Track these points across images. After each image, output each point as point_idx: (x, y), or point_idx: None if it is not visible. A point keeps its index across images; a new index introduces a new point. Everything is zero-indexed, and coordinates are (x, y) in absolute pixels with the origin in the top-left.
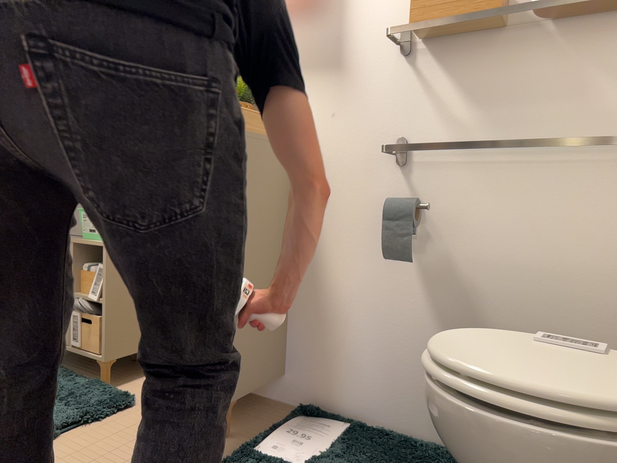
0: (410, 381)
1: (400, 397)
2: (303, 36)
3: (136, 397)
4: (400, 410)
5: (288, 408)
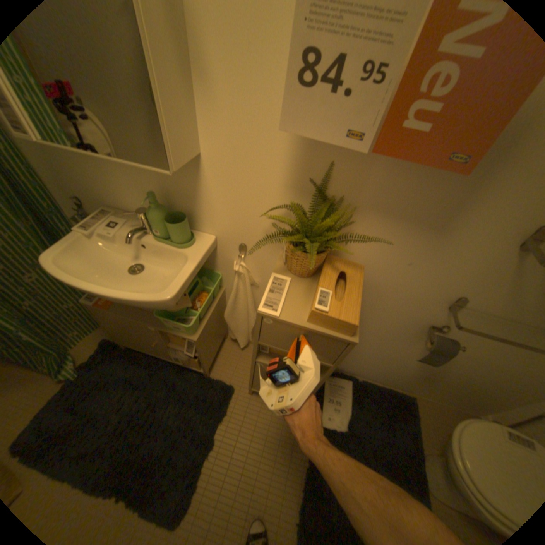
0: (390, 373)
1: (381, 375)
2: (417, 183)
3: (231, 380)
4: (378, 377)
5: None
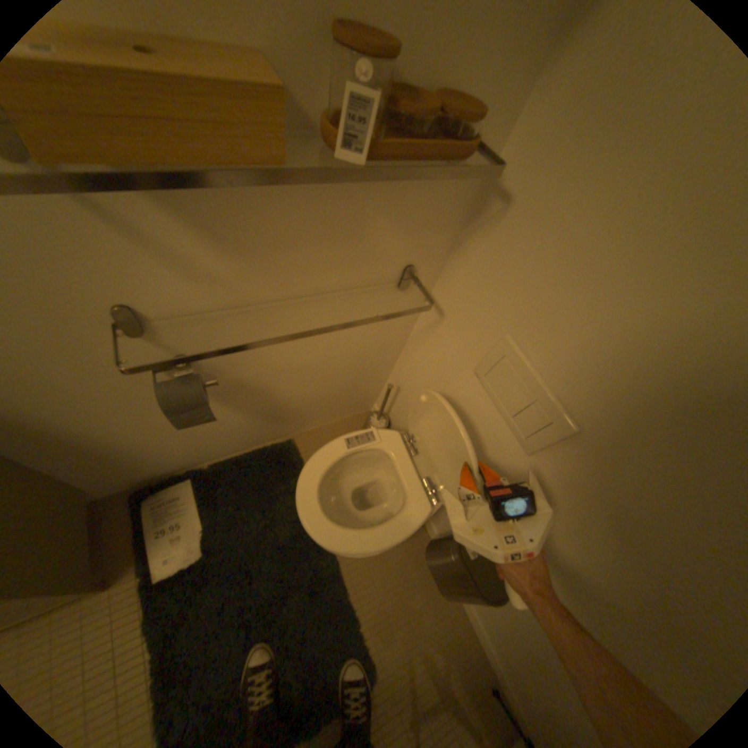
0: (224, 439)
1: (219, 446)
2: None
3: None
4: (221, 450)
5: (113, 500)
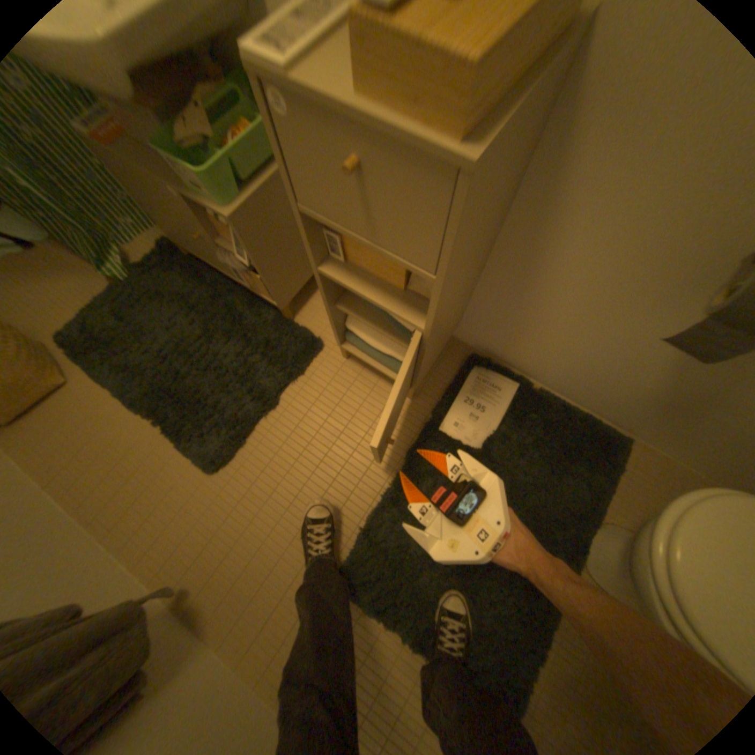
0: (598, 381)
1: (579, 383)
2: None
3: (323, 333)
4: (572, 387)
5: (461, 346)
